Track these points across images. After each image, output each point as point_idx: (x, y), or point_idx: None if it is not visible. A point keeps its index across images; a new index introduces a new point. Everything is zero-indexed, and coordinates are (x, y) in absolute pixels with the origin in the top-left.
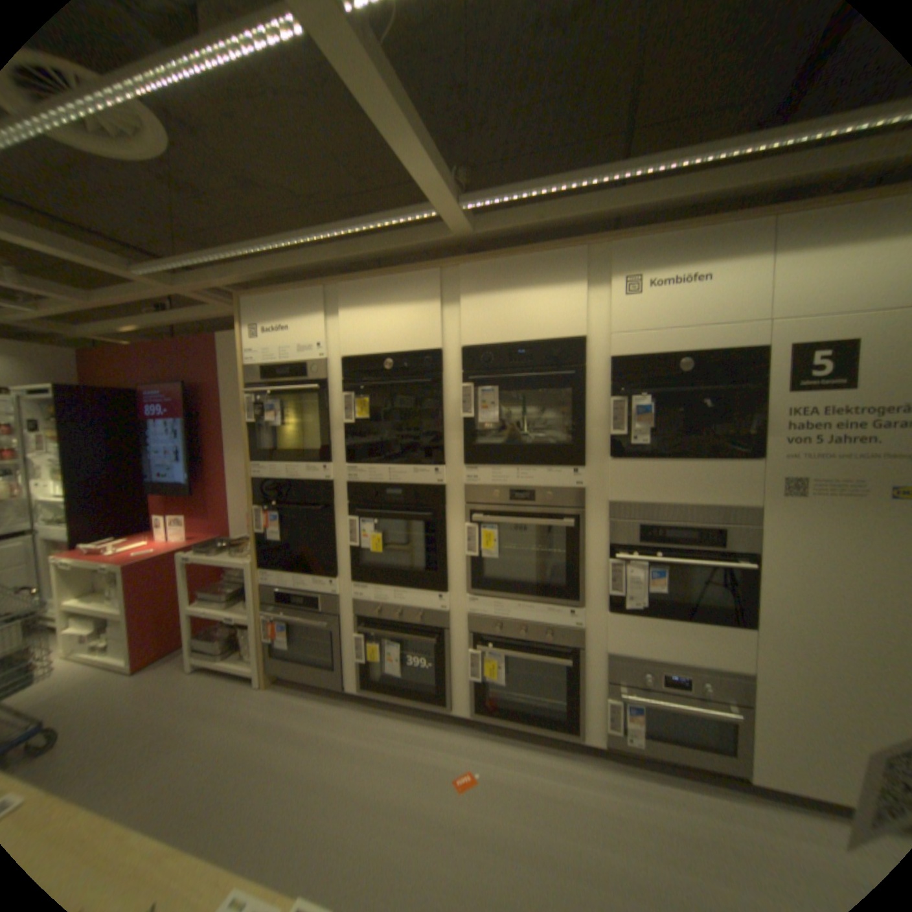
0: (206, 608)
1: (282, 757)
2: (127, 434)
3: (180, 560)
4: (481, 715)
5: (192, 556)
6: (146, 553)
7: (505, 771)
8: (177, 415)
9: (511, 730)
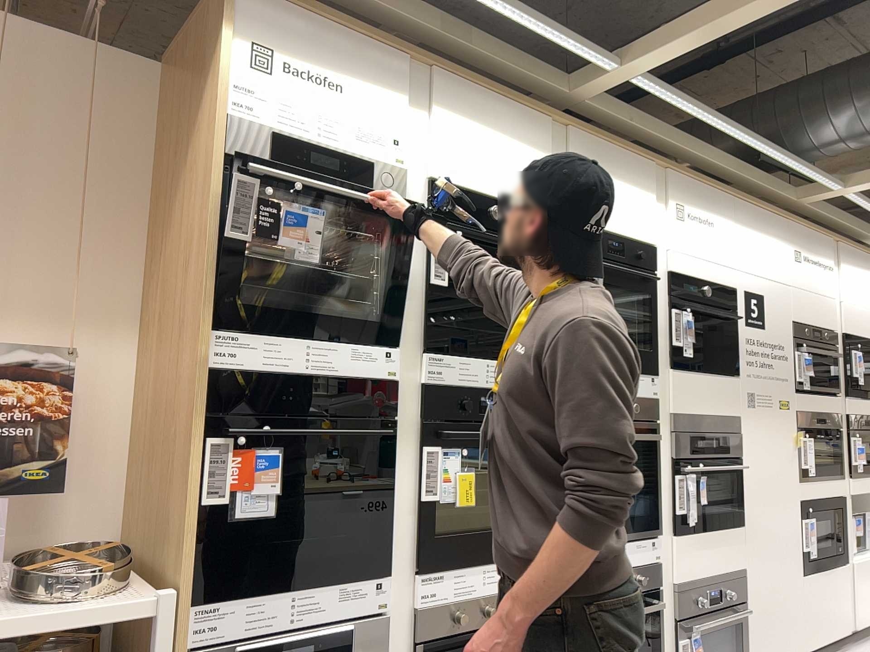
0: None
1: None
2: None
3: None
4: None
5: None
6: None
7: None
8: None
9: None
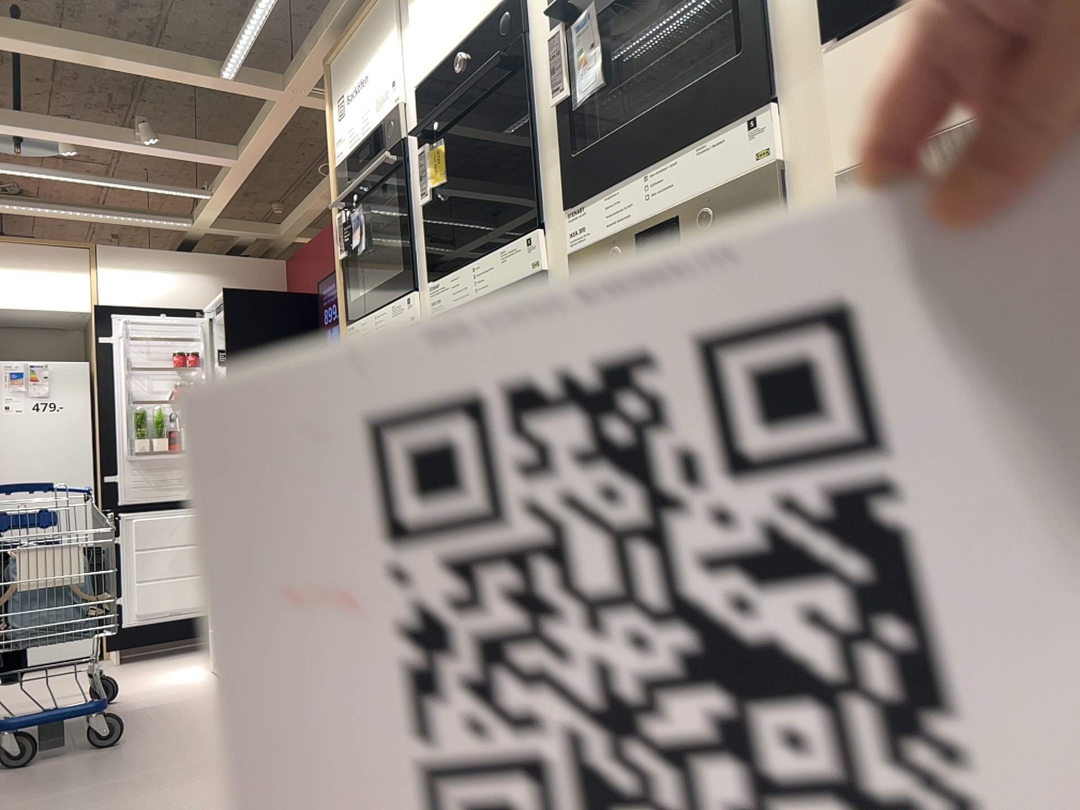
0: None
1: None
2: None
3: None
4: None
5: None
6: None
7: None
8: None
9: None
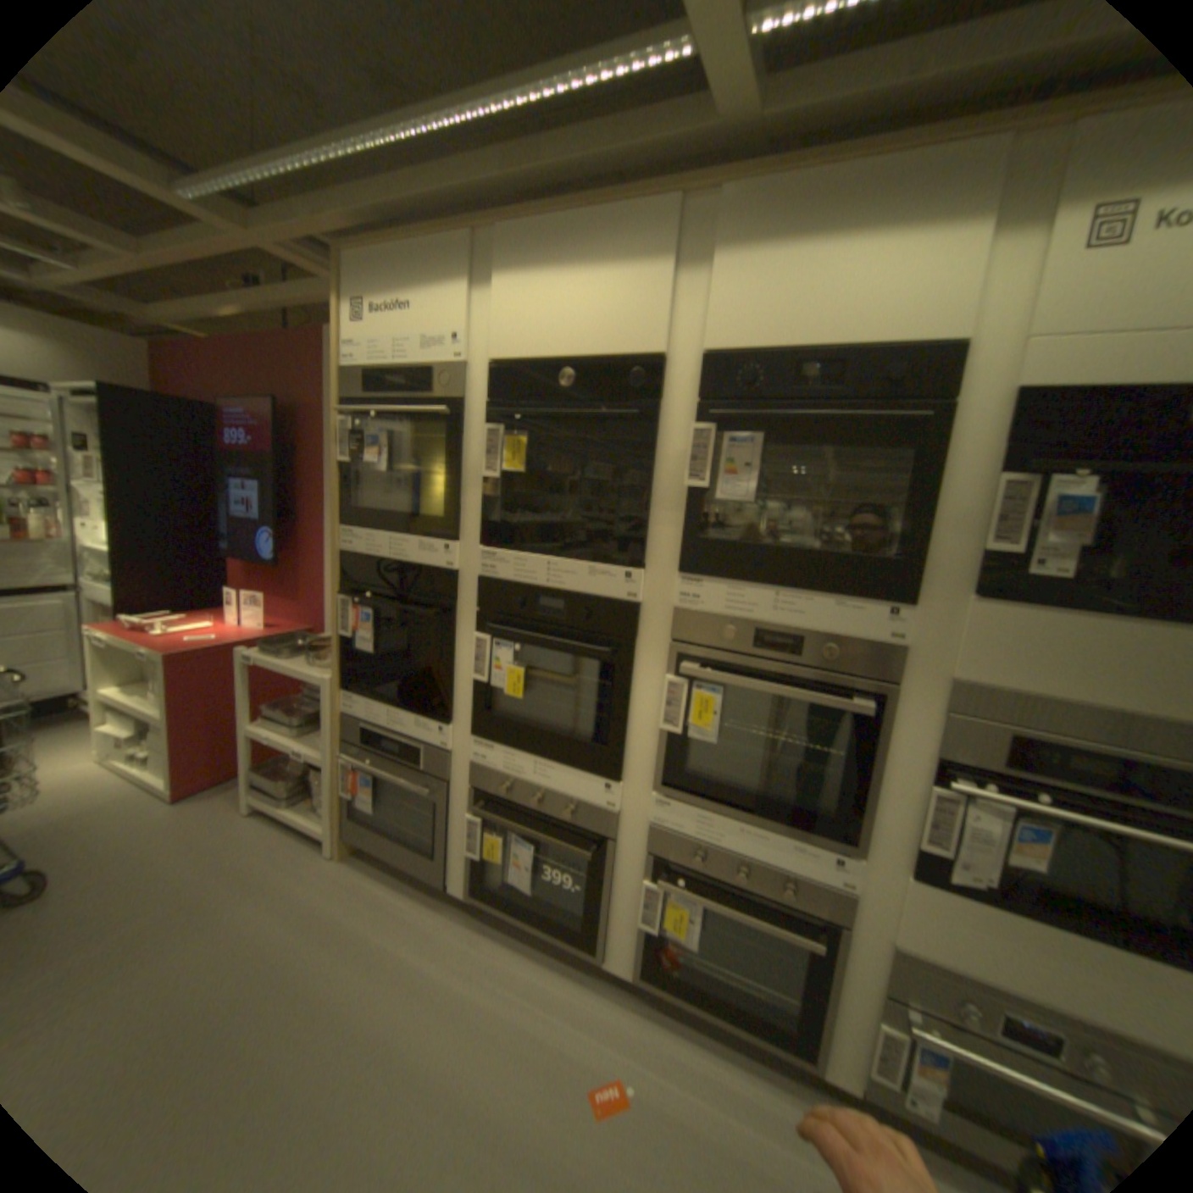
0: (275, 729)
1: (341, 979)
2: (203, 467)
3: (241, 657)
4: (652, 982)
5: (260, 654)
6: (208, 638)
7: (680, 1087)
8: (265, 446)
9: (697, 1015)
